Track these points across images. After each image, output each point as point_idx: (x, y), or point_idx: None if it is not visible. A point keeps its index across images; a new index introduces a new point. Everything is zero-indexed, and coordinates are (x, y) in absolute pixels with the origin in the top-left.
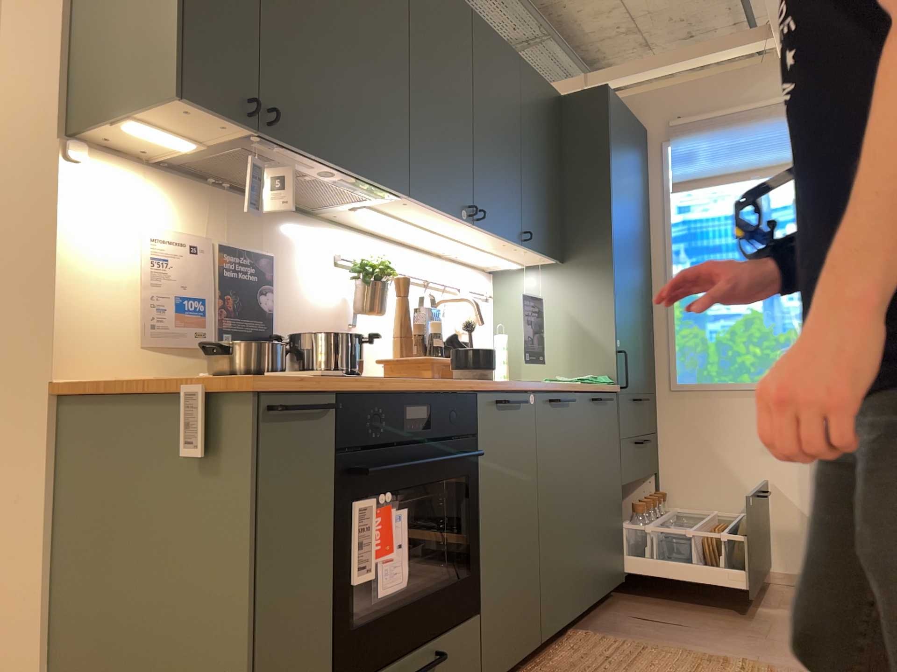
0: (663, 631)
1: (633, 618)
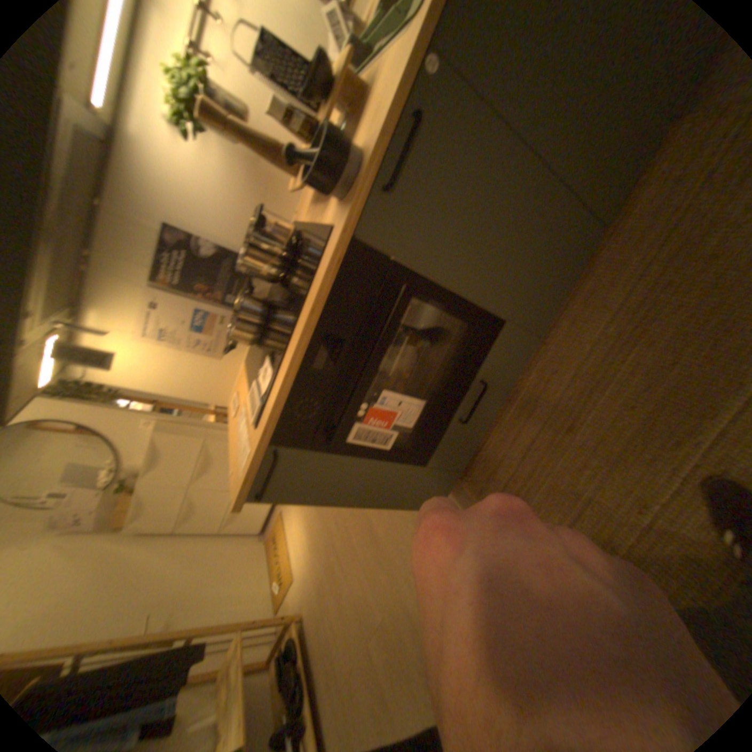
0: None
1: None
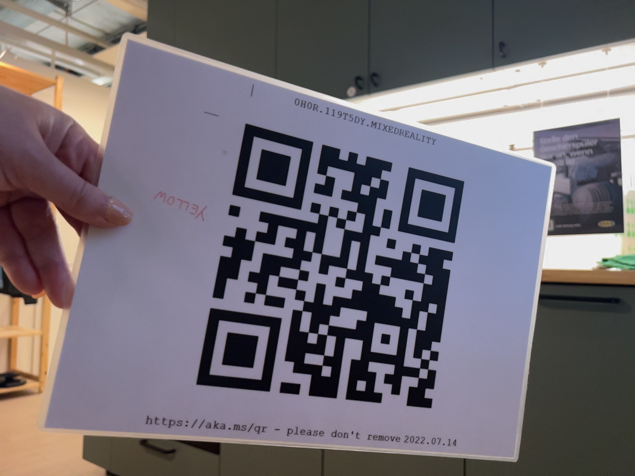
0: None
1: None
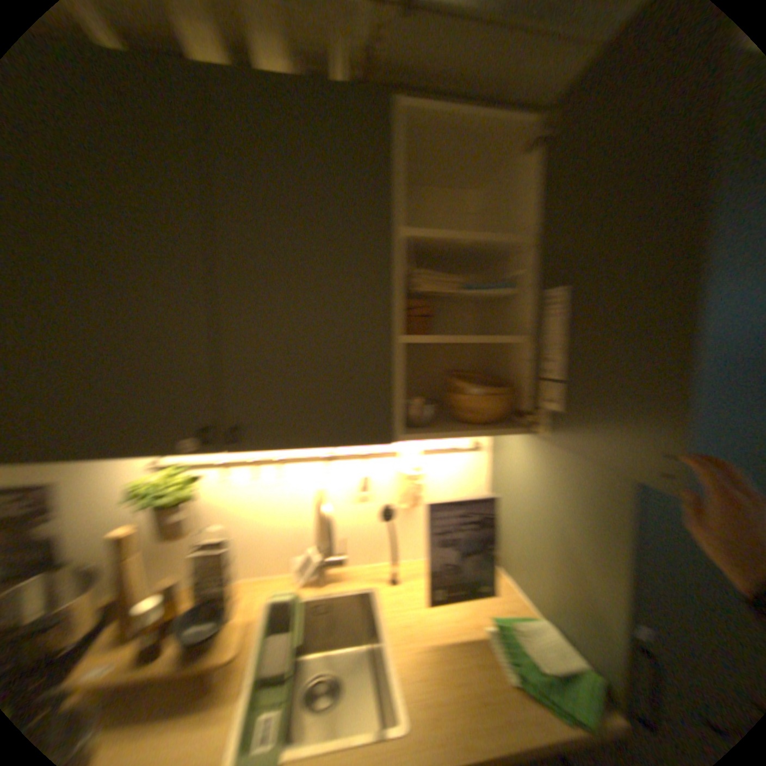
0: None
1: None
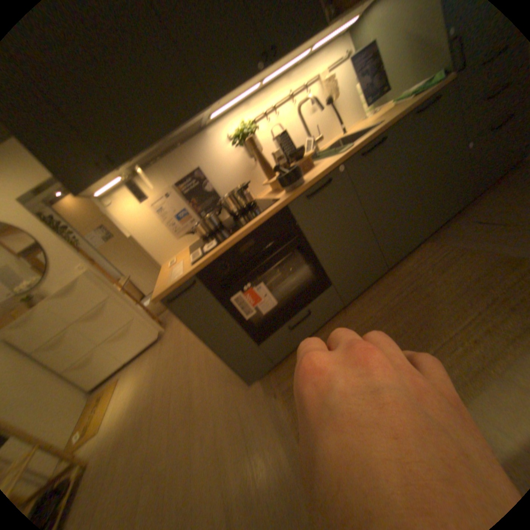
0: (489, 233)
1: (473, 223)
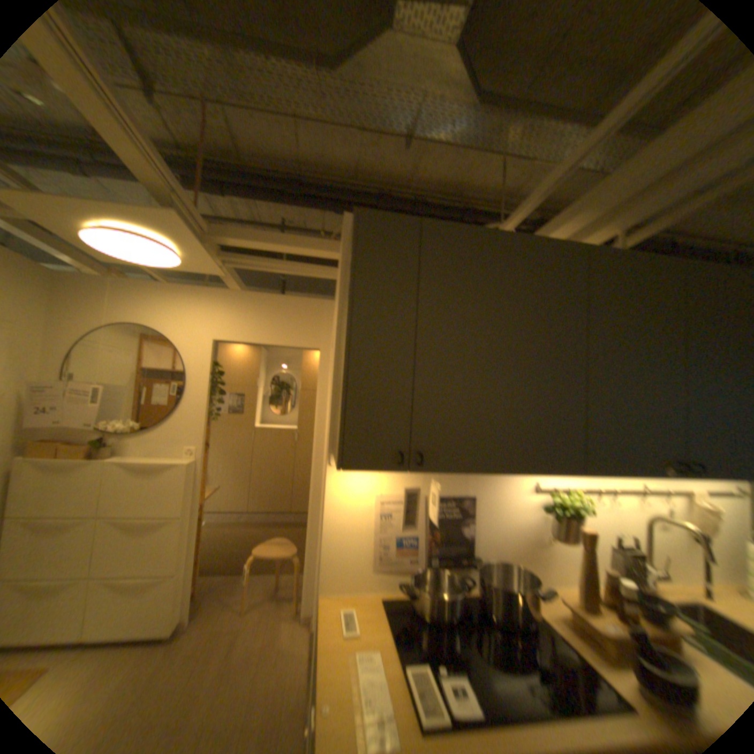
0: None
1: None
